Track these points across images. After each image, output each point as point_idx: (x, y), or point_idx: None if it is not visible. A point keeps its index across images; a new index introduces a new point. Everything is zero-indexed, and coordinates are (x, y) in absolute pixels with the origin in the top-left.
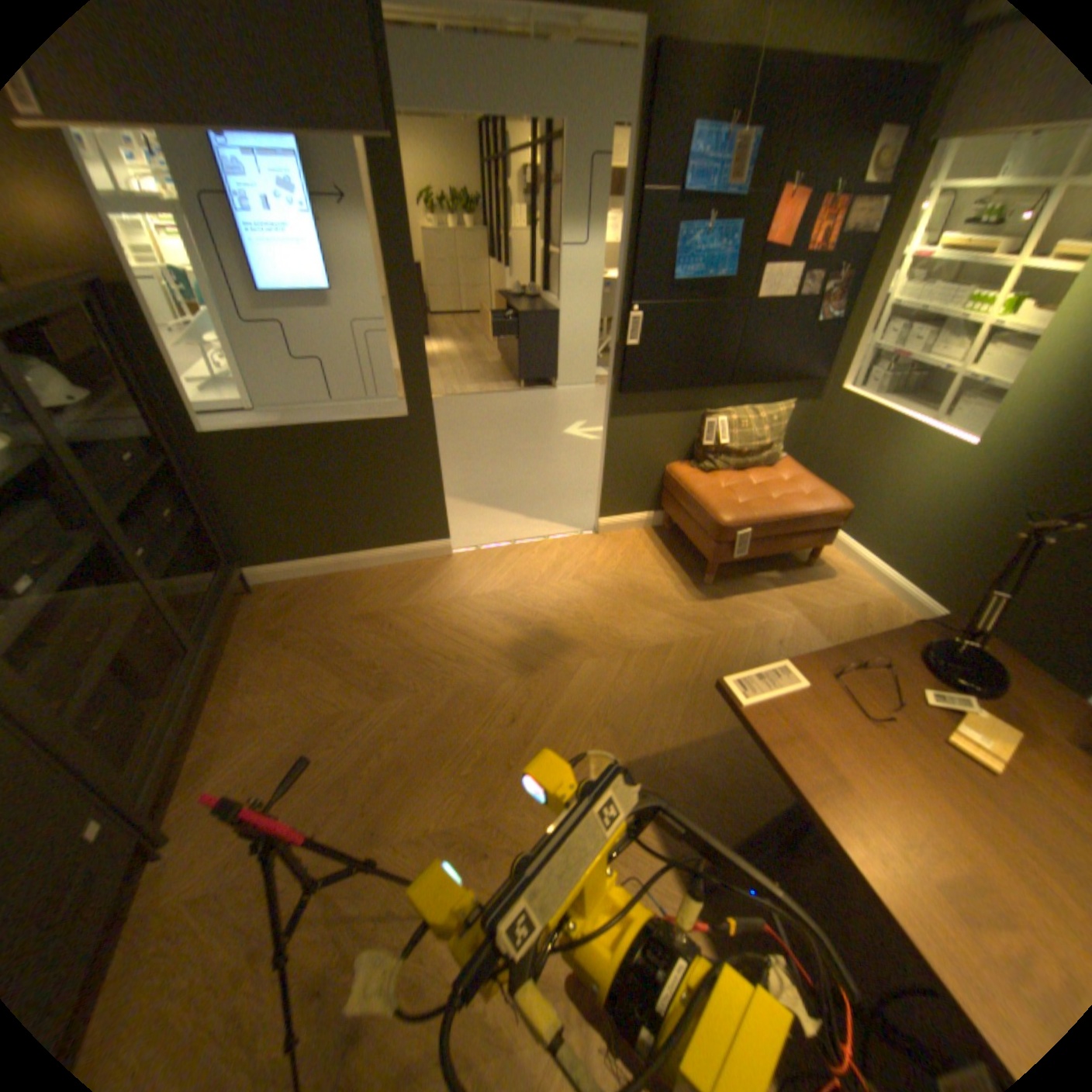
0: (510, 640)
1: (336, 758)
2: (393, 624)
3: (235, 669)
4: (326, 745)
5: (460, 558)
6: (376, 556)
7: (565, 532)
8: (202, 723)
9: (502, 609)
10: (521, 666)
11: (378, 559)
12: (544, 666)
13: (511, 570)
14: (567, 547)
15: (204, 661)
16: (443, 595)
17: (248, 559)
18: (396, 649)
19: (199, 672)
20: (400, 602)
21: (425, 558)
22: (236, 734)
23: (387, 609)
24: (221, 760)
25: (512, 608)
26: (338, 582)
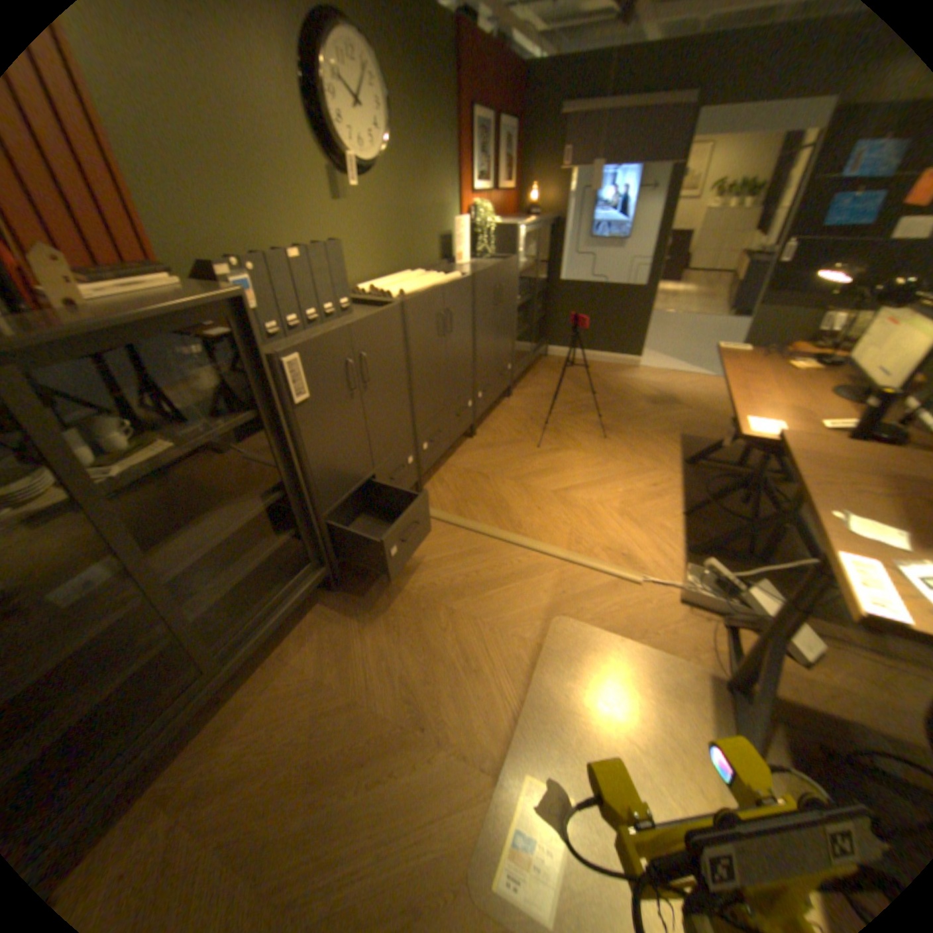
0: (652, 396)
1: (566, 399)
2: (601, 379)
3: (537, 373)
4: (564, 396)
5: (643, 369)
6: (603, 357)
7: (710, 375)
8: (524, 381)
9: (654, 387)
10: (652, 403)
11: (603, 359)
12: (664, 406)
13: (668, 379)
14: (707, 380)
15: (533, 360)
16: (628, 377)
17: (552, 342)
18: (599, 385)
19: (531, 362)
20: (607, 374)
21: (625, 365)
22: (535, 386)
23: (600, 374)
24: (529, 389)
25: (659, 389)
26: (582, 363)
